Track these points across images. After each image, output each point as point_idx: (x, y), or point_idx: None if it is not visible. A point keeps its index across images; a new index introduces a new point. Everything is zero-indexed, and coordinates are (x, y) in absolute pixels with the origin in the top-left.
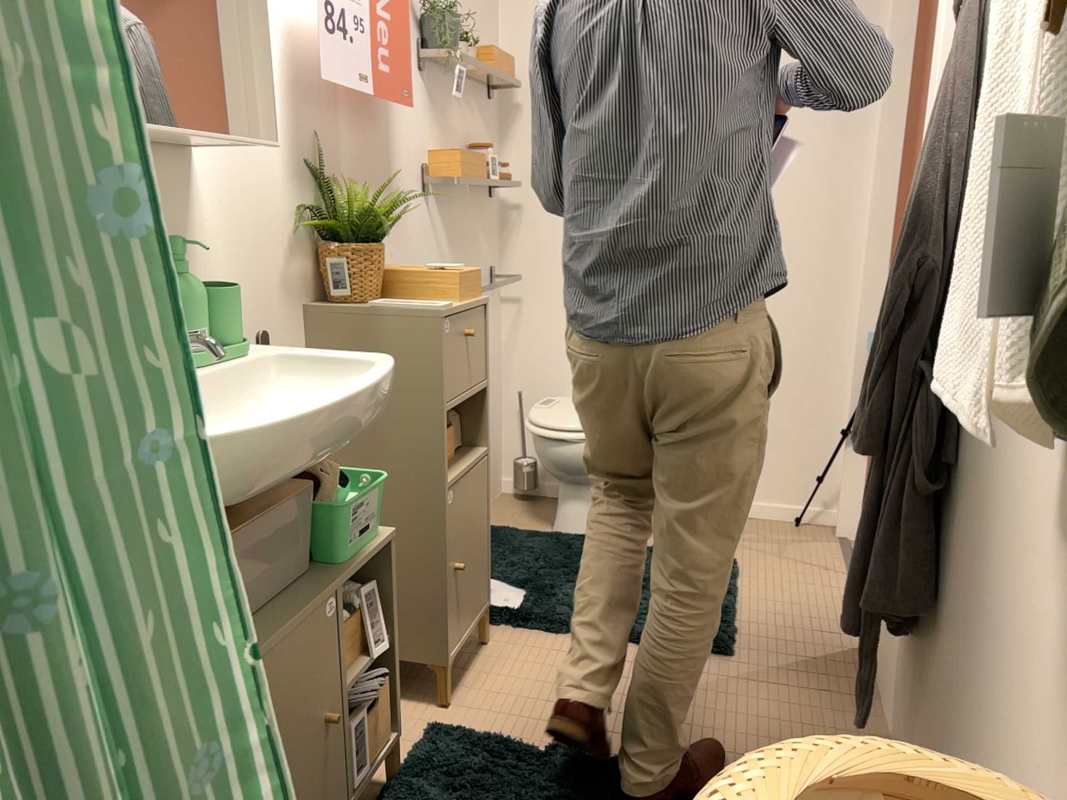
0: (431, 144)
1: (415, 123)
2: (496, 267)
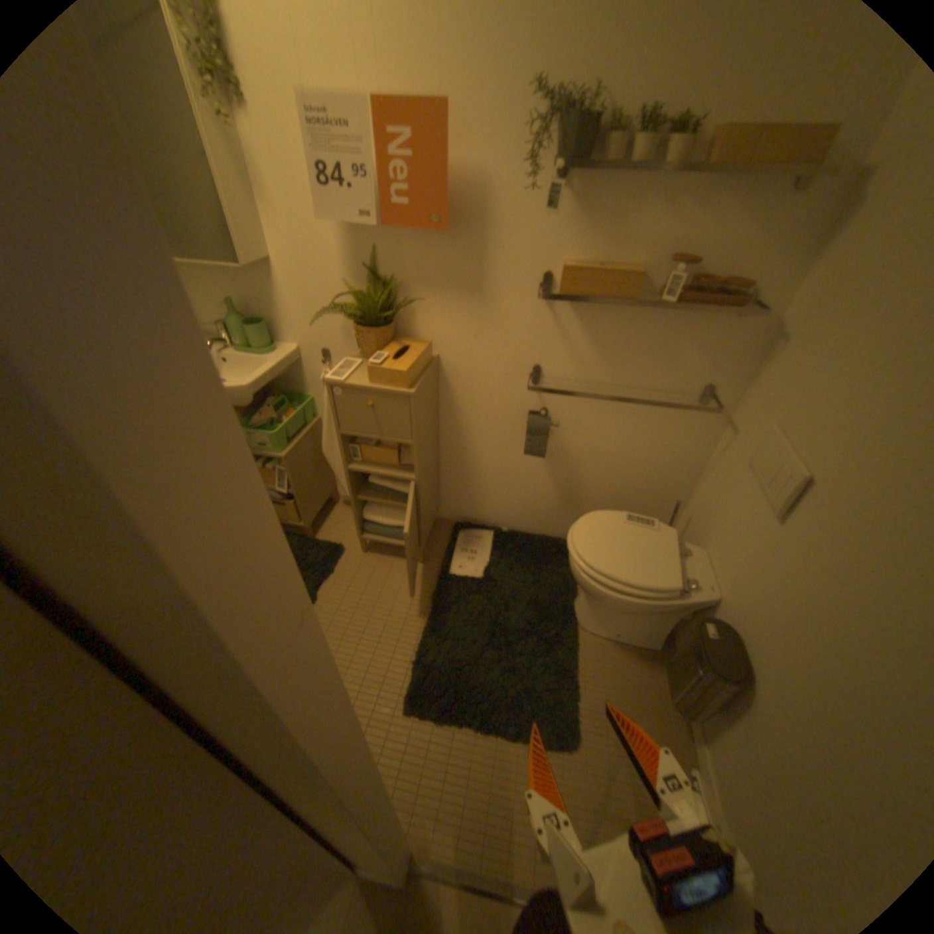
0: (568, 247)
1: (532, 226)
2: (722, 384)
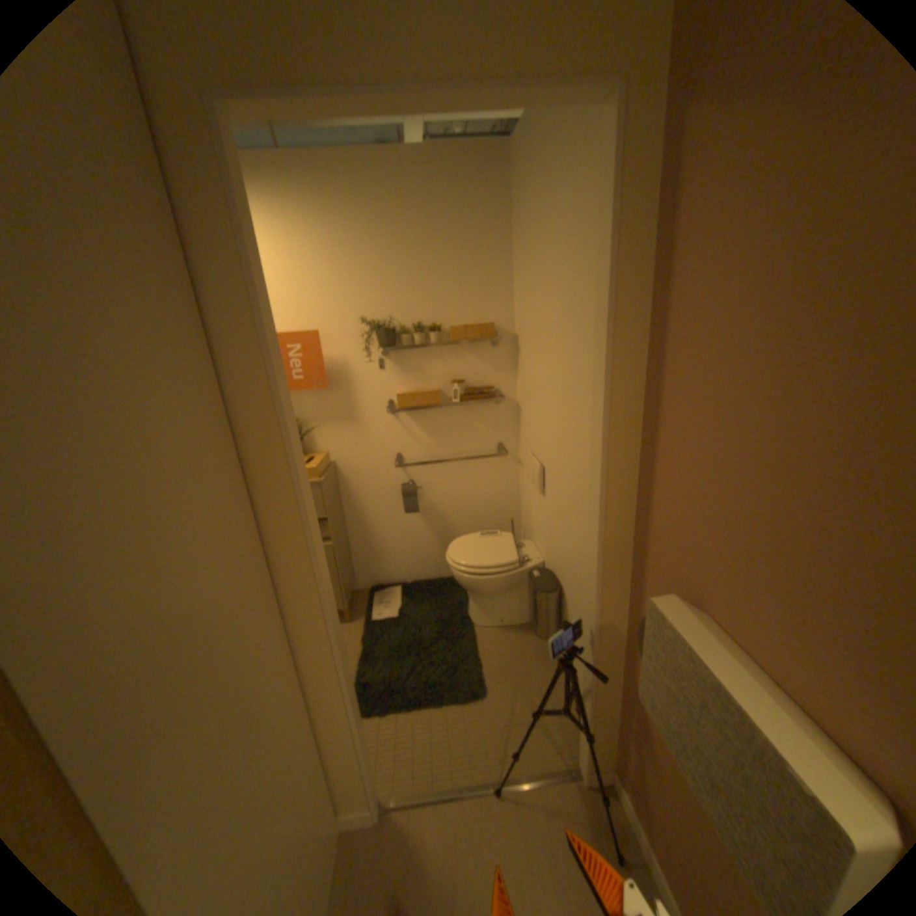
0: (398, 388)
1: (376, 381)
2: (505, 442)
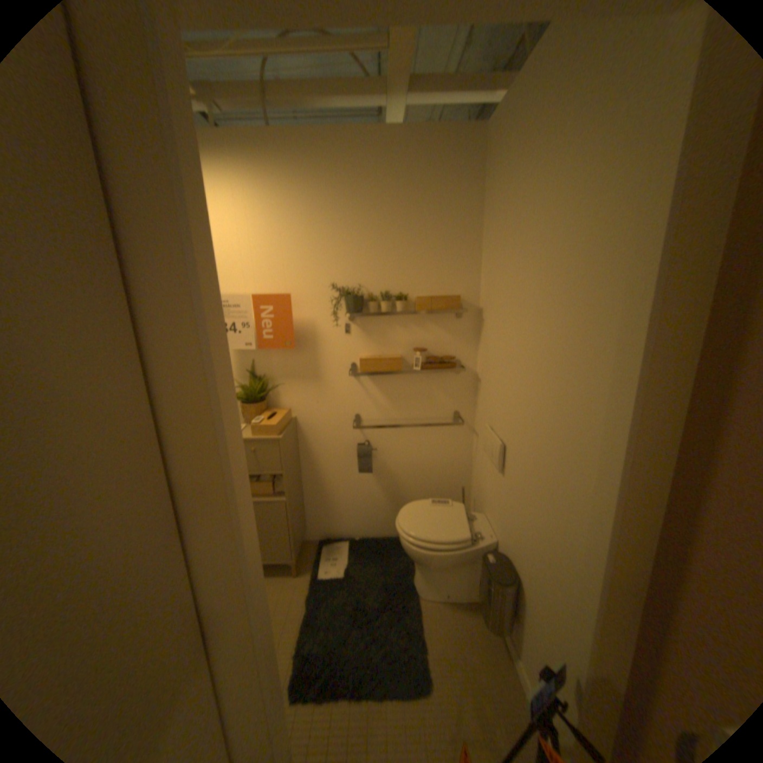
0: (361, 351)
1: (341, 343)
2: (461, 411)
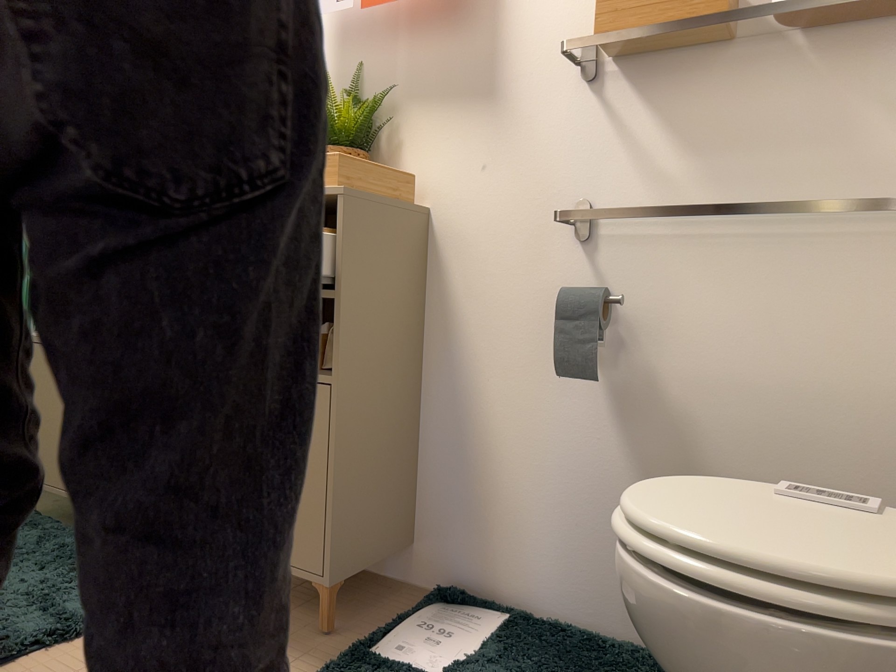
0: None
1: None
2: None
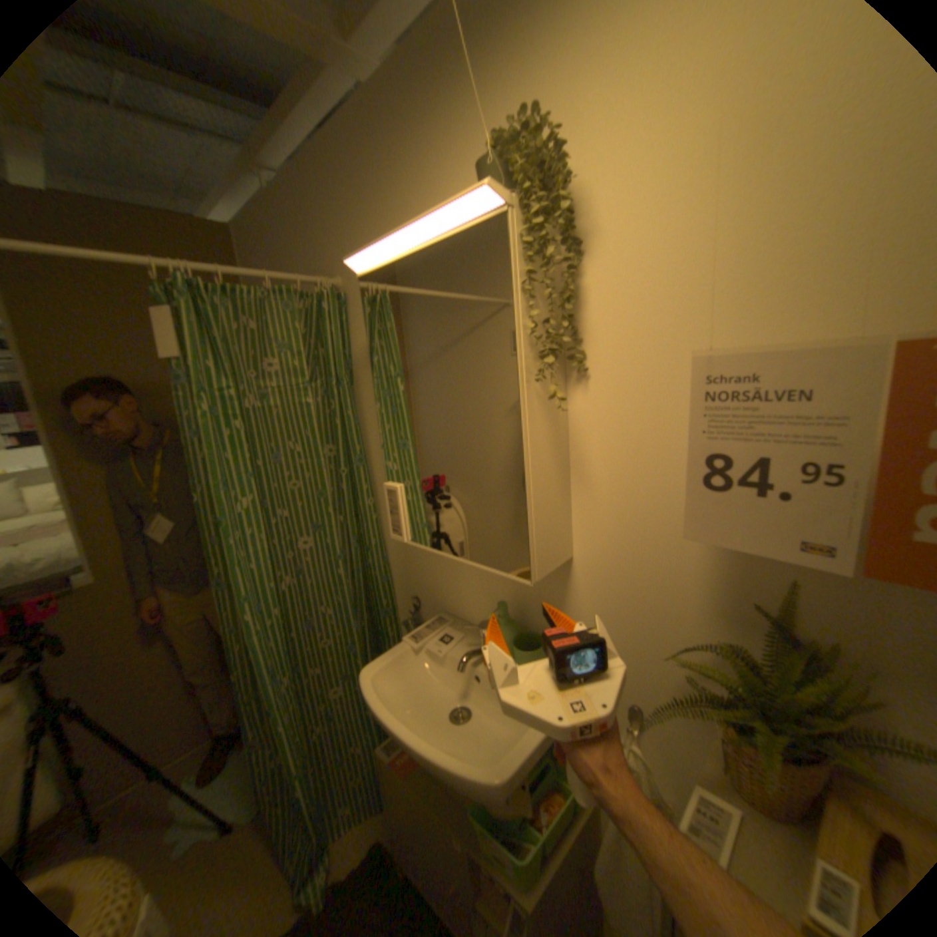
0: None
1: None
2: None
